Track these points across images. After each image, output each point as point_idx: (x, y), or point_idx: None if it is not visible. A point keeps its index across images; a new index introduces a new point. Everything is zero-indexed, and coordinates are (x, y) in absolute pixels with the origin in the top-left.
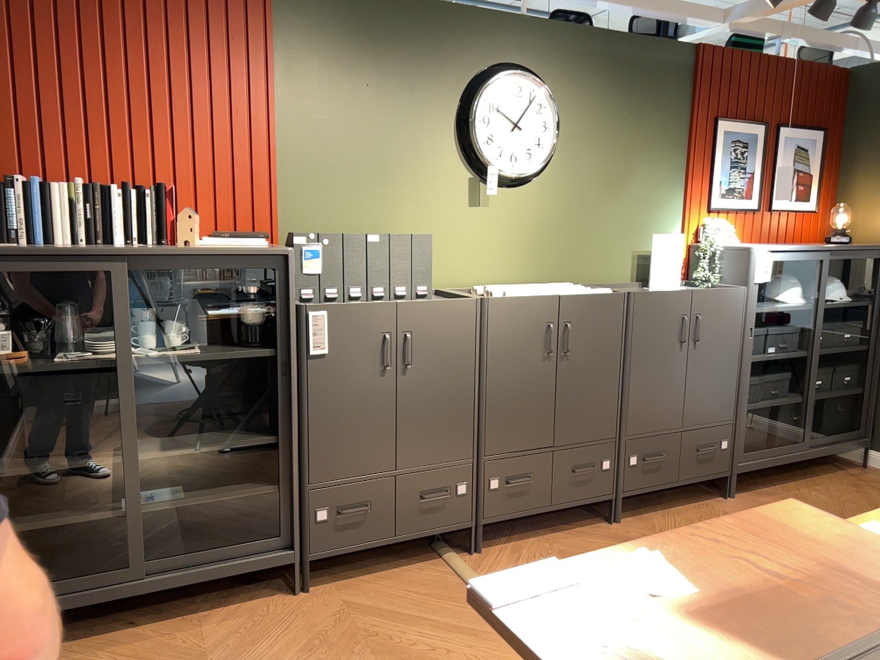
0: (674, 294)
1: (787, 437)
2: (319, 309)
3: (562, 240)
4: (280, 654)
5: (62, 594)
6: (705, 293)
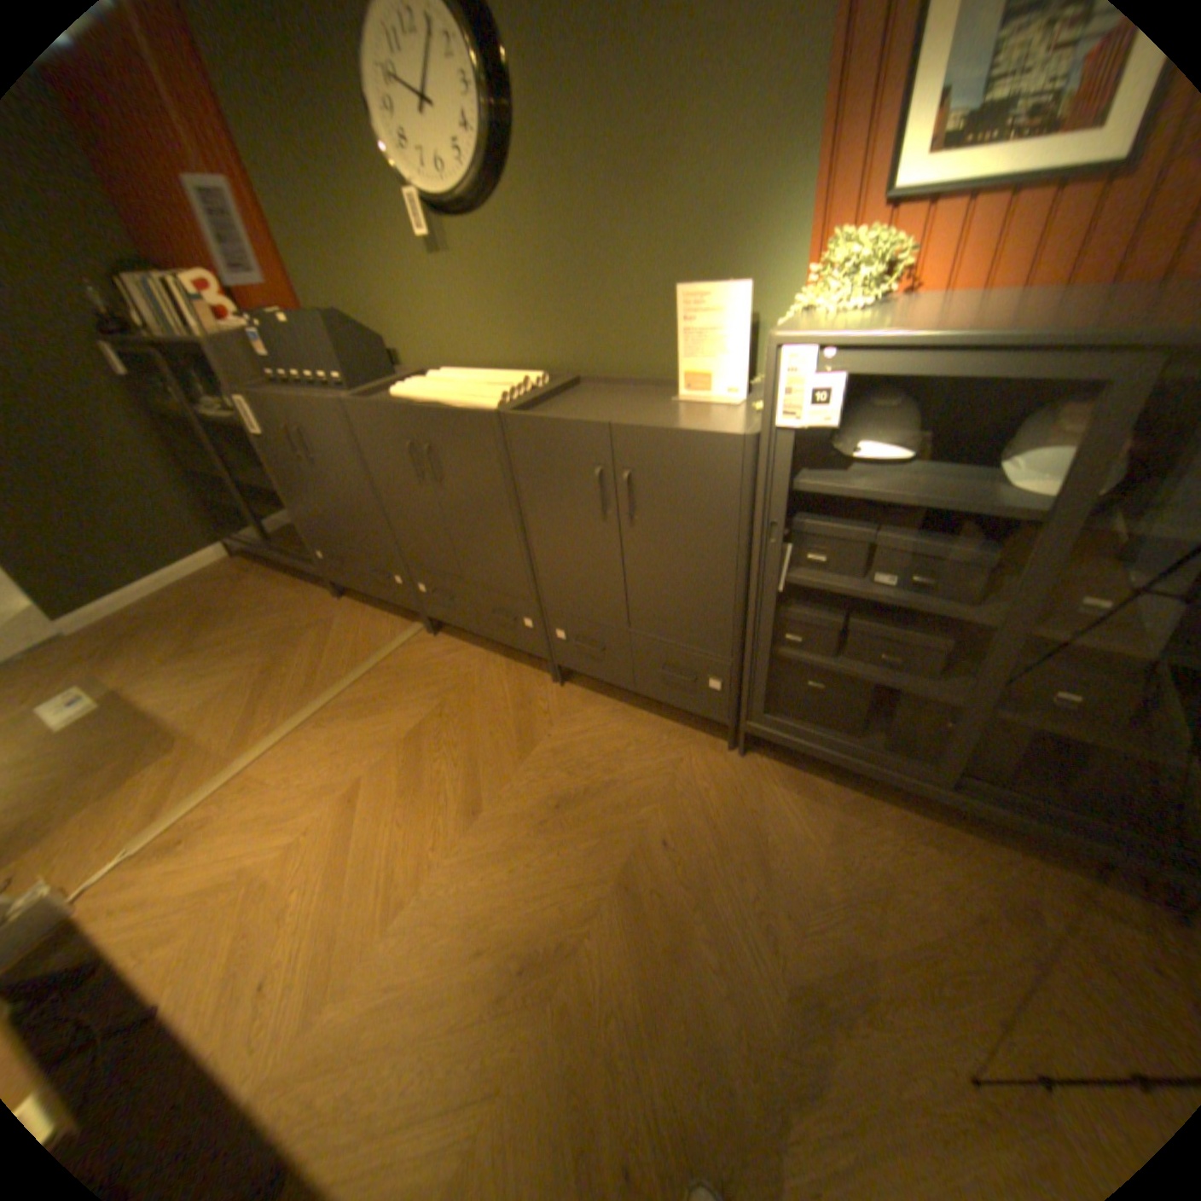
0: (573, 427)
1: (920, 745)
2: (241, 395)
3: (556, 300)
4: (268, 626)
5: (247, 544)
6: (637, 433)
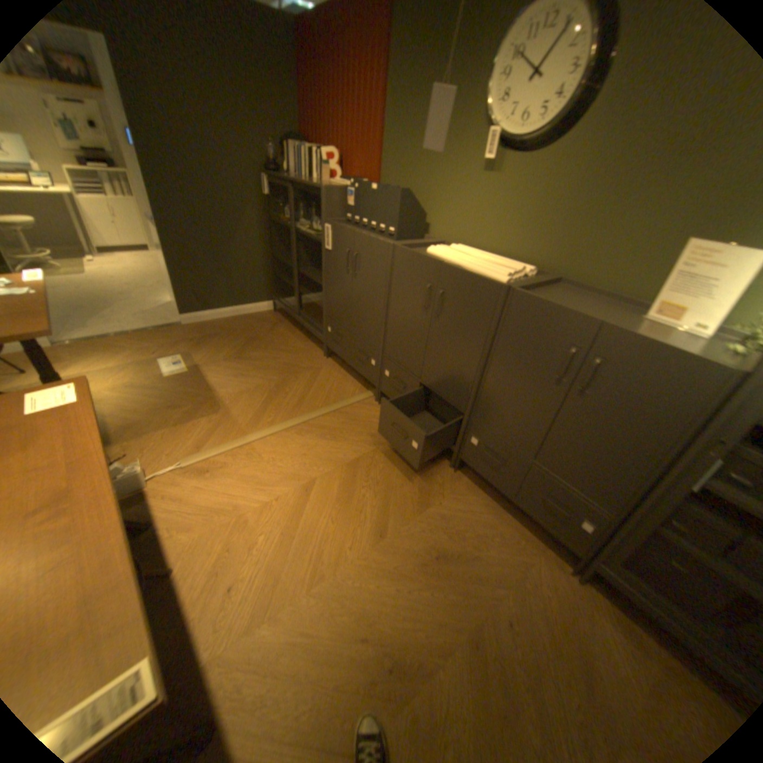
0: (567, 313)
1: None
2: (329, 224)
3: (566, 221)
4: (284, 359)
5: (286, 307)
6: (624, 334)
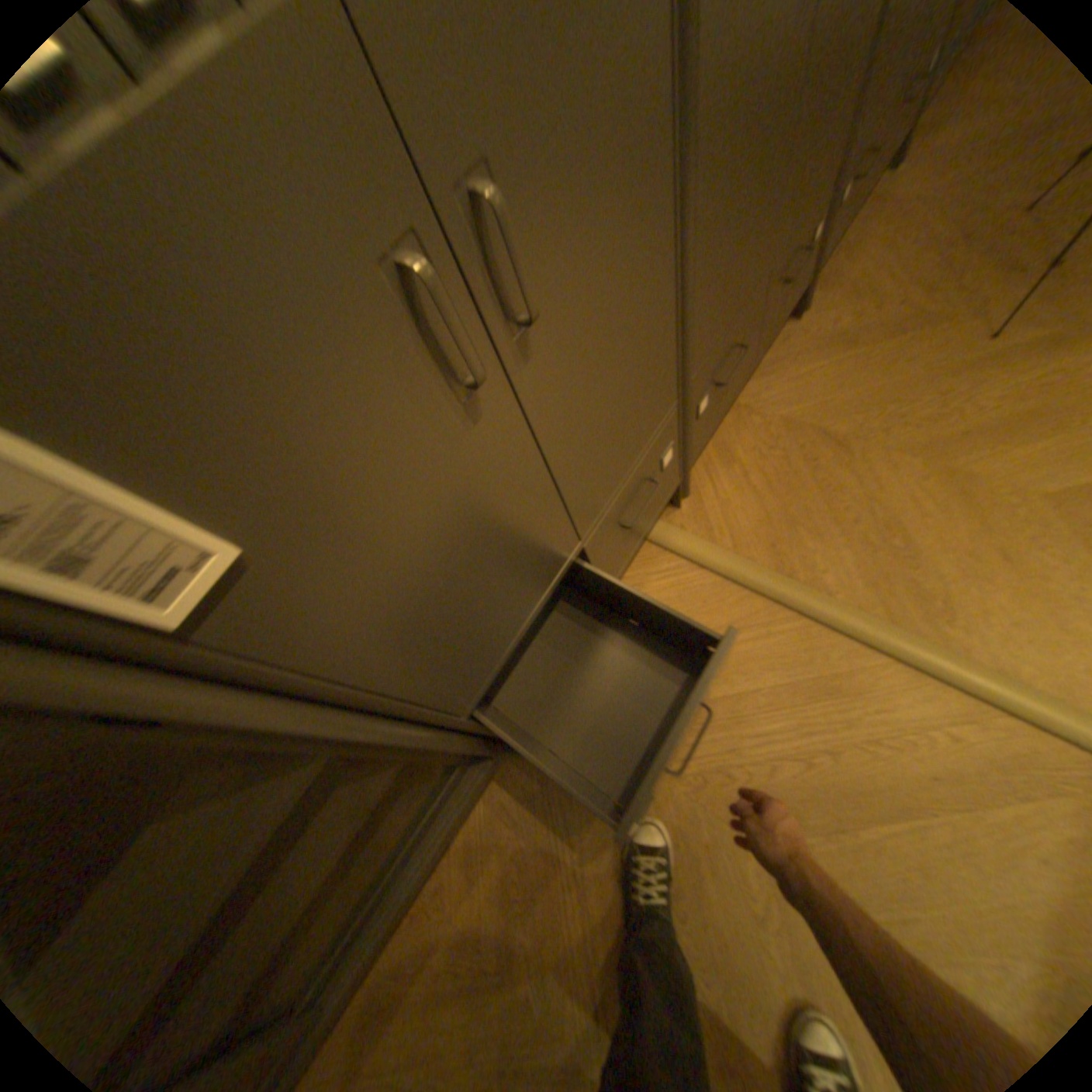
0: None
1: None
2: None
3: None
4: (610, 912)
5: None
6: None
